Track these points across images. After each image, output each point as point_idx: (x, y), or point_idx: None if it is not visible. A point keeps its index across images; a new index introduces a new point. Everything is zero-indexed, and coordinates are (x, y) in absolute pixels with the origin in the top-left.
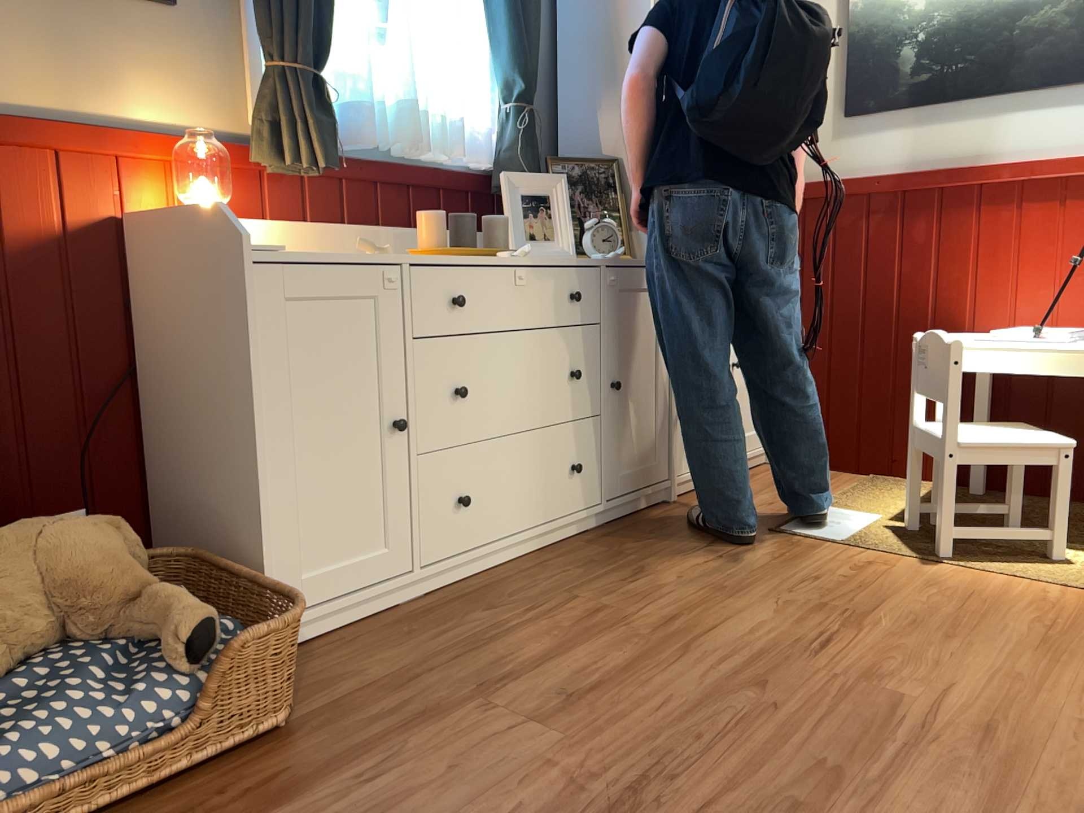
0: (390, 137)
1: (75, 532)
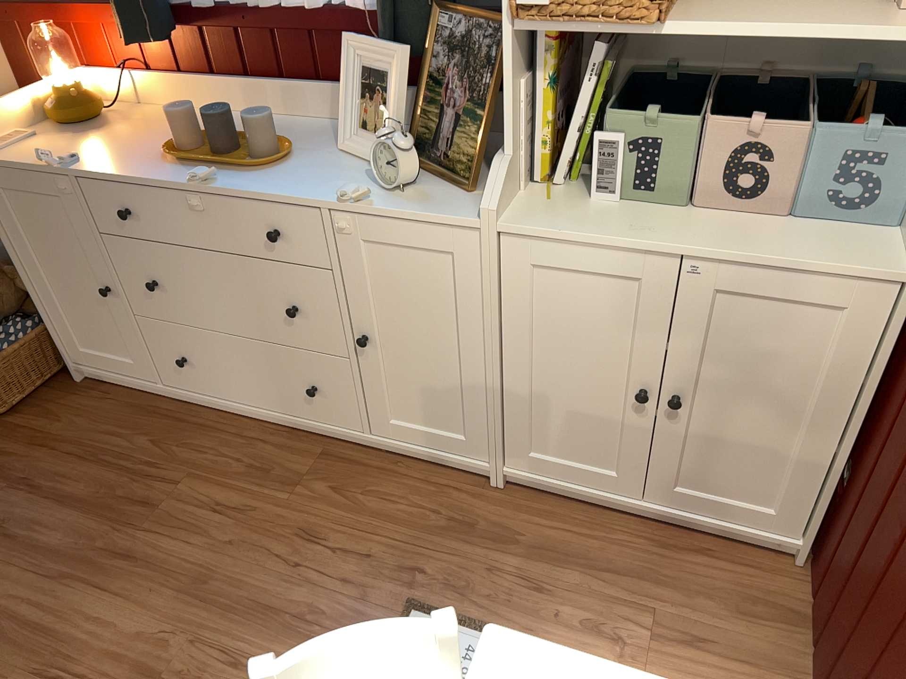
0: None
1: None
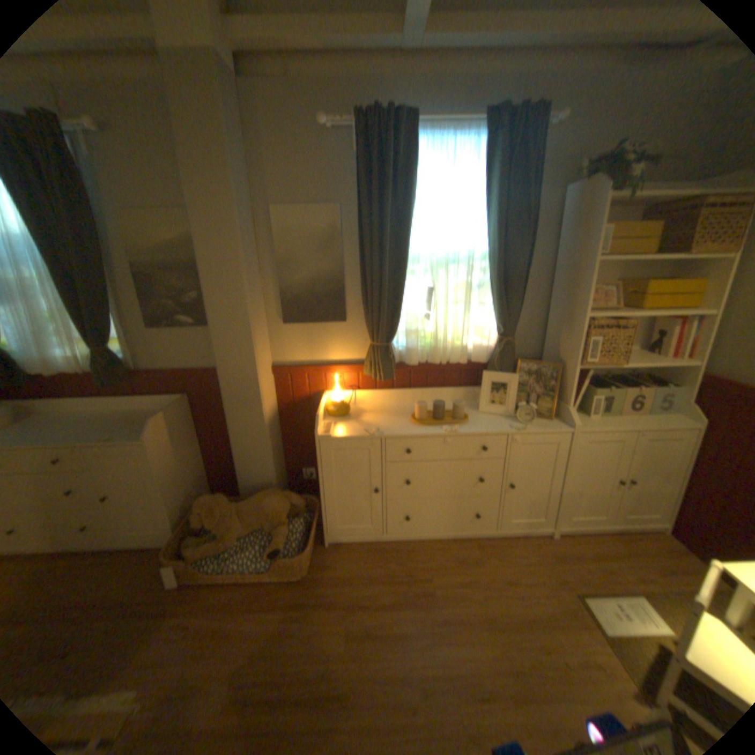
0: (428, 357)
1: (271, 503)
